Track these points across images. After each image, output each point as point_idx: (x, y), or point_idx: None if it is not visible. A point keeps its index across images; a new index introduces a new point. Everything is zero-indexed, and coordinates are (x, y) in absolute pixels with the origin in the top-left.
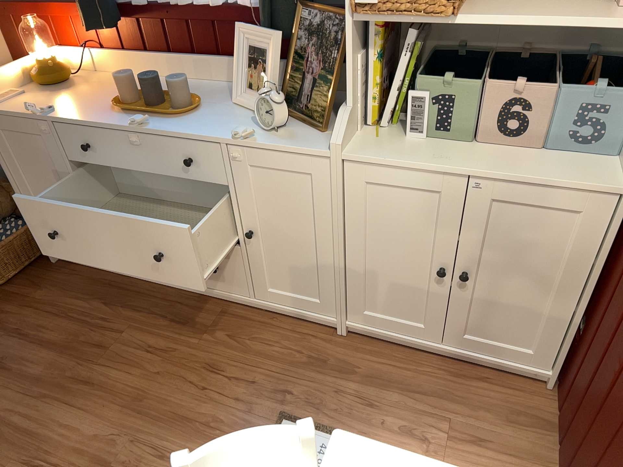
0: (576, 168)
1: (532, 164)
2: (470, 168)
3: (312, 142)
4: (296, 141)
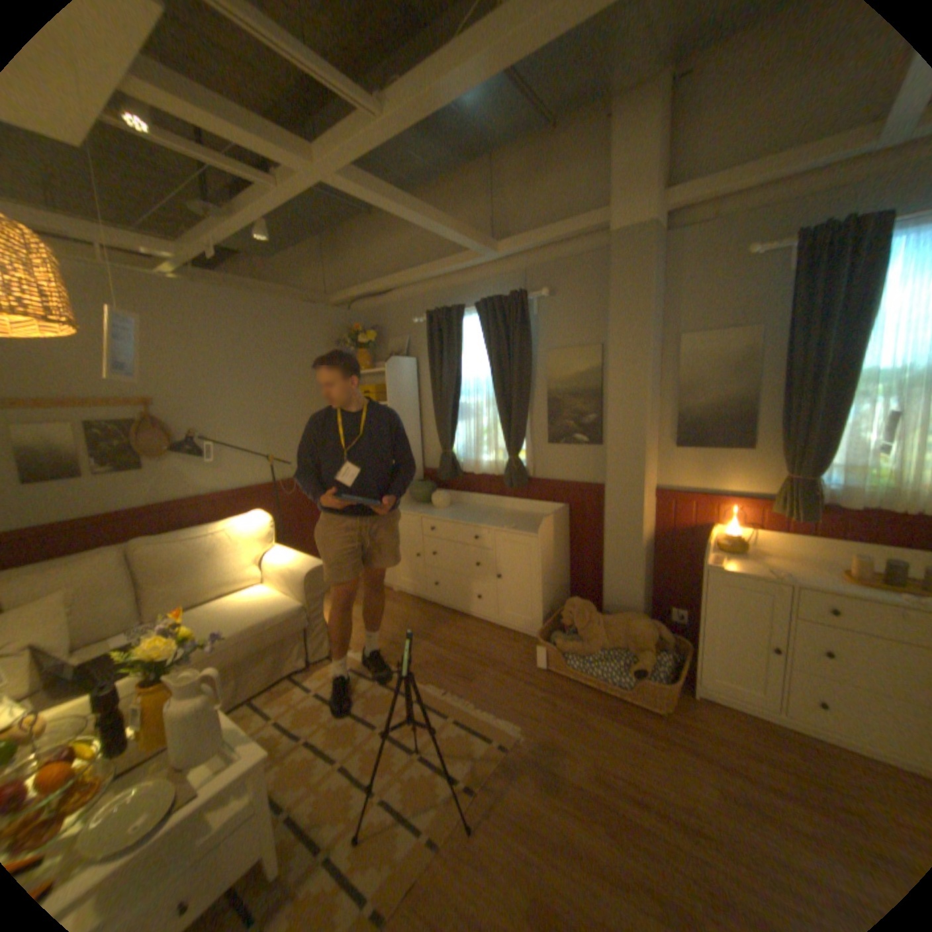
0: None
1: None
2: None
3: None
4: None
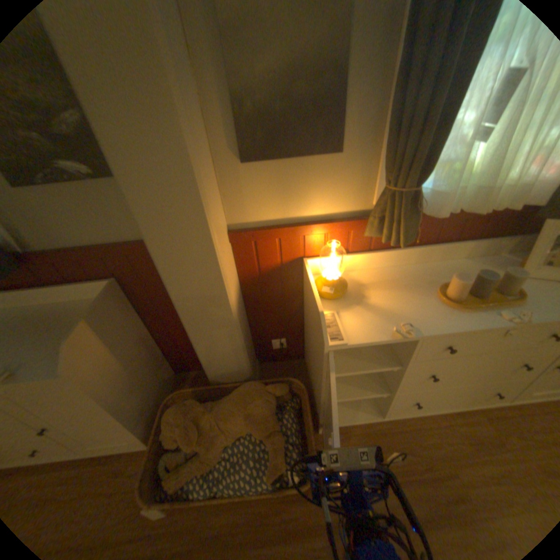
0: None
1: None
2: None
3: None
4: None
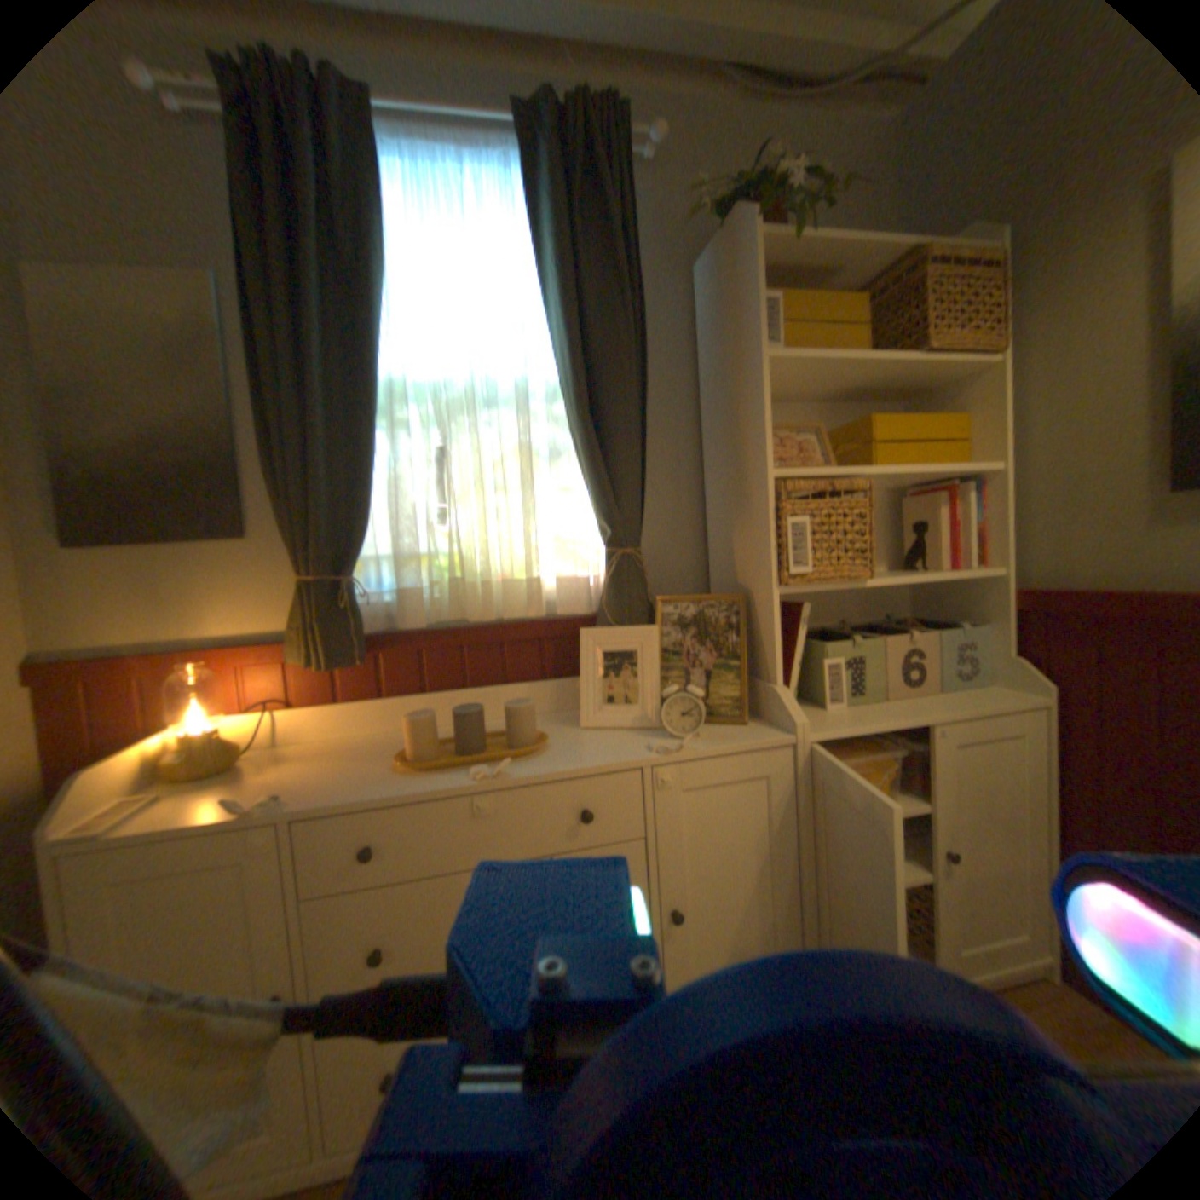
0: (990, 696)
1: (960, 701)
2: (929, 715)
3: (752, 734)
4: (732, 737)
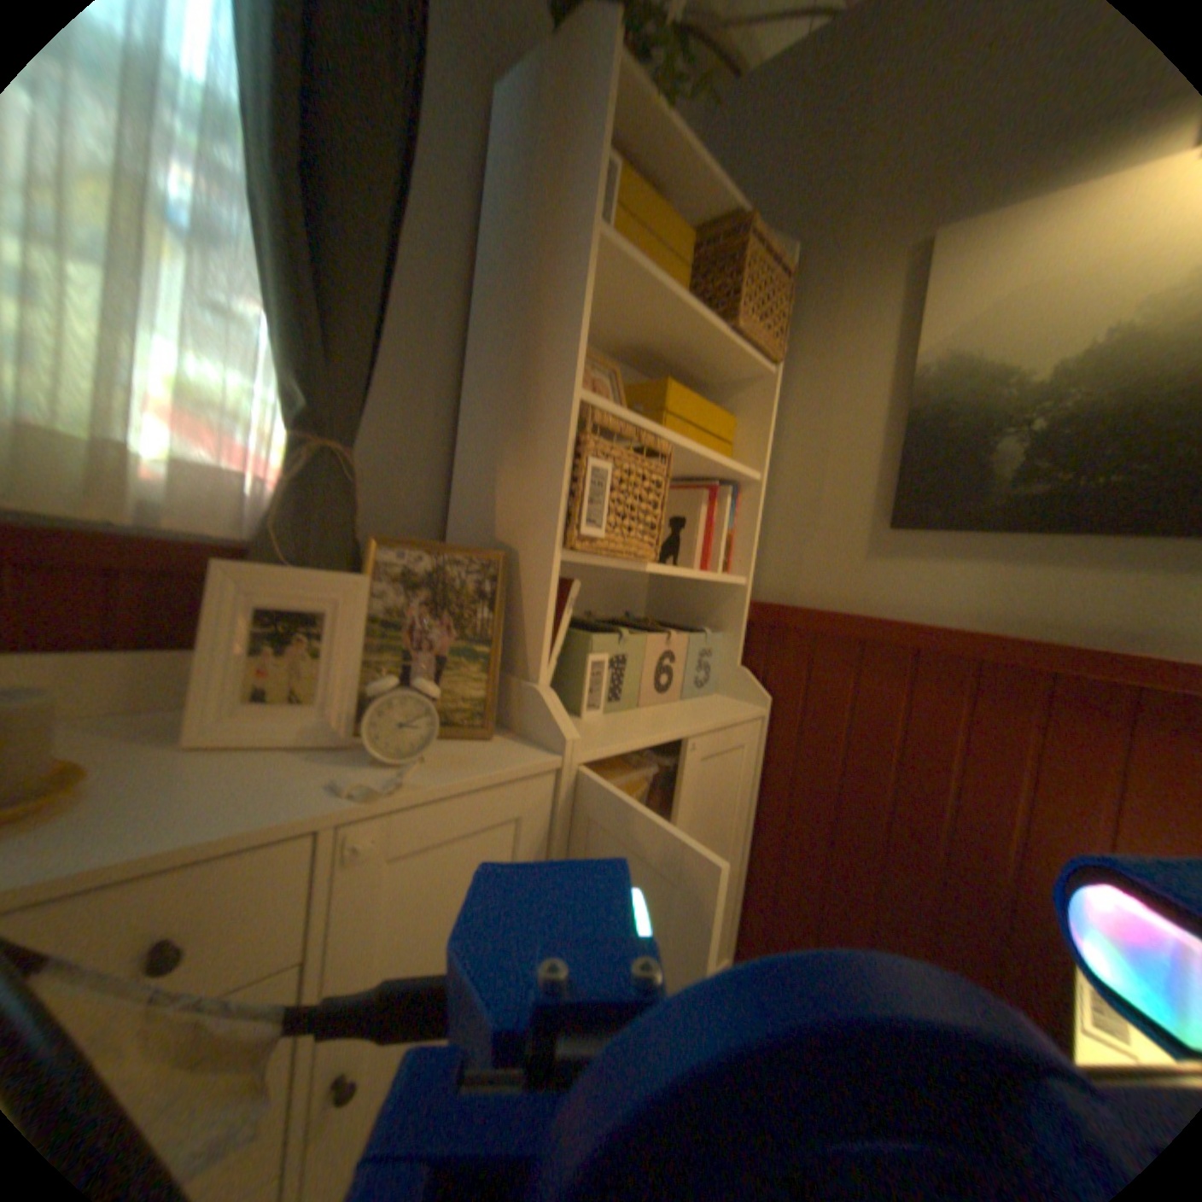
0: (718, 705)
1: (698, 710)
2: (683, 726)
3: (503, 755)
4: (476, 760)
